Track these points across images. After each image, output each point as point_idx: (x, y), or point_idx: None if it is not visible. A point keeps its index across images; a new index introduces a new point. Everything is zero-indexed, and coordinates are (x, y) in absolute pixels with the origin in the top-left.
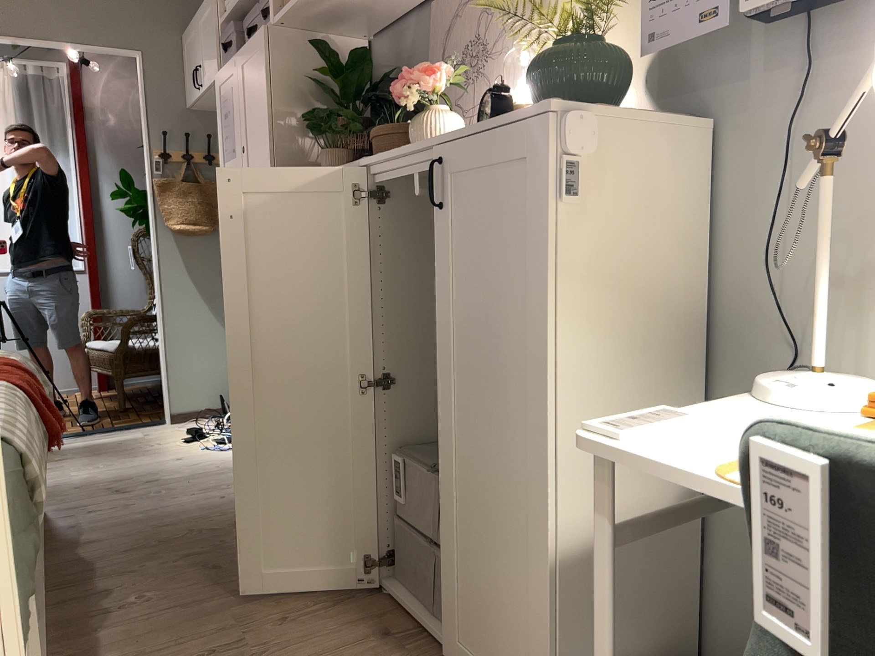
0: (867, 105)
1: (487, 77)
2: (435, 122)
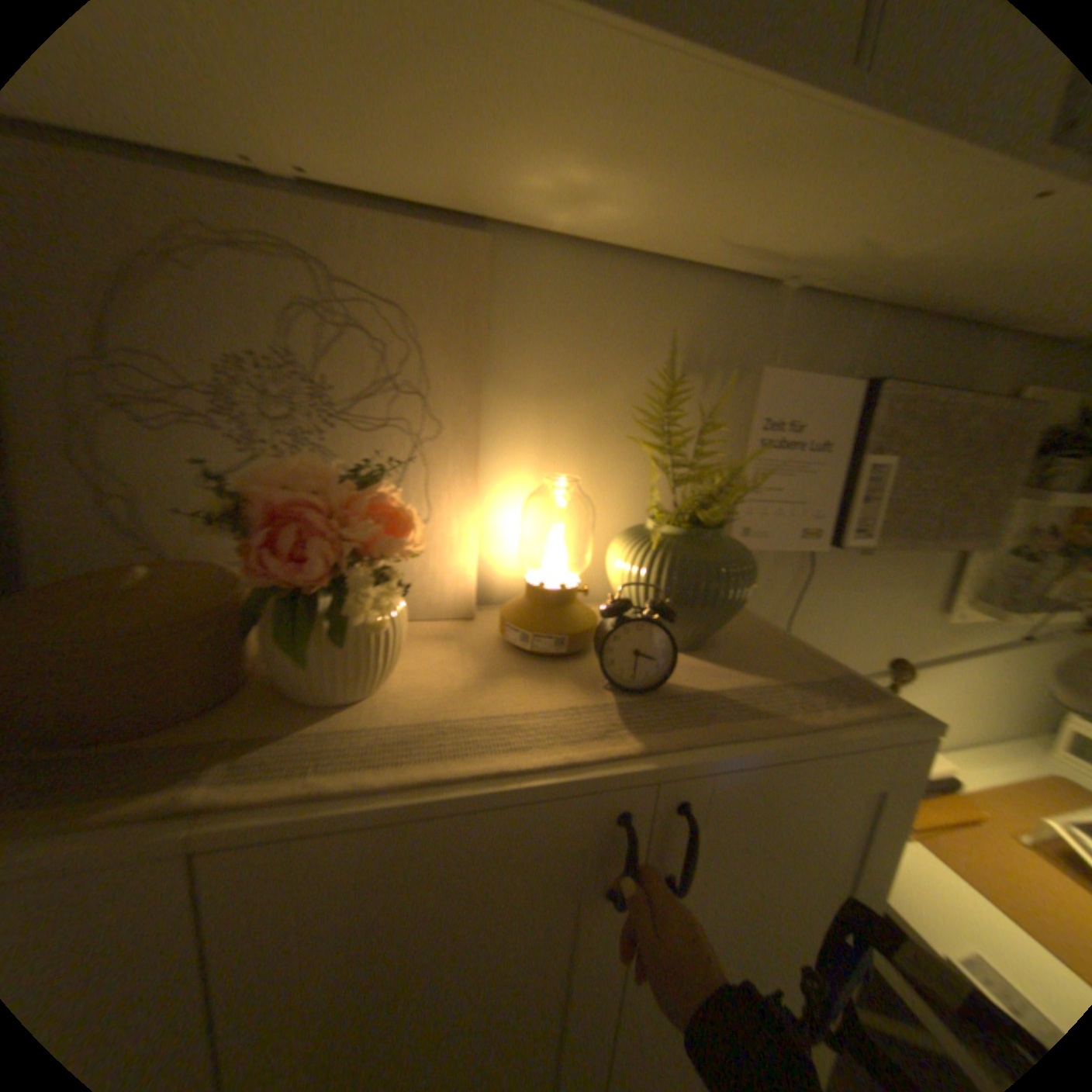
0: (825, 601)
1: (332, 453)
2: (392, 624)
